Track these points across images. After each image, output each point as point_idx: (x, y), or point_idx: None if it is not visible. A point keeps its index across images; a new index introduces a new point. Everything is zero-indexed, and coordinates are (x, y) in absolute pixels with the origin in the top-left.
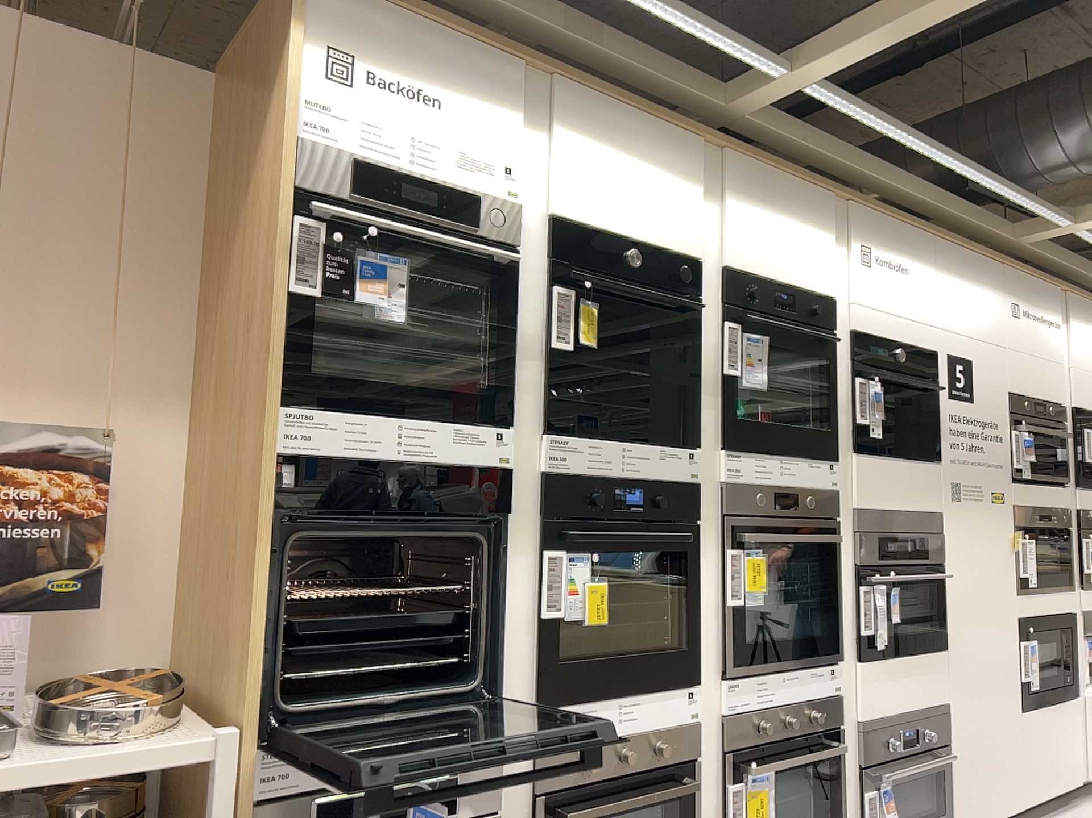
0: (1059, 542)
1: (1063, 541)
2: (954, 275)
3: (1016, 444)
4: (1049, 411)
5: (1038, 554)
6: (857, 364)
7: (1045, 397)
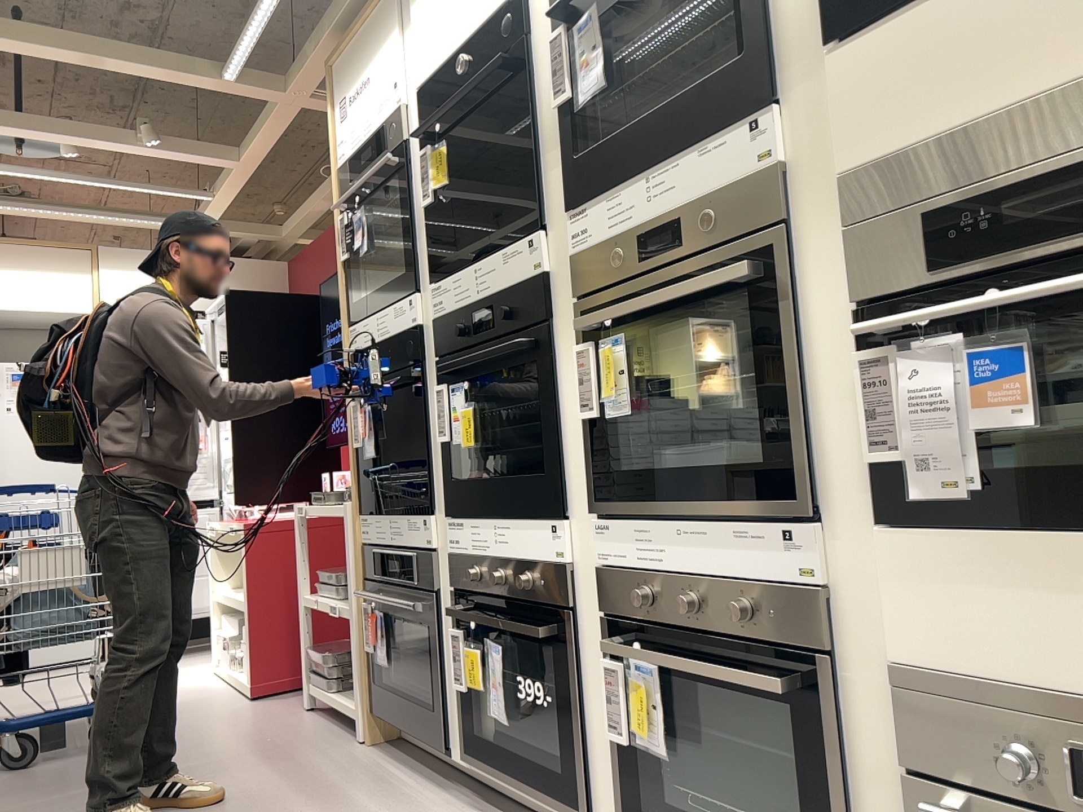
0: None
1: None
2: None
3: None
4: None
5: None
6: None
7: None
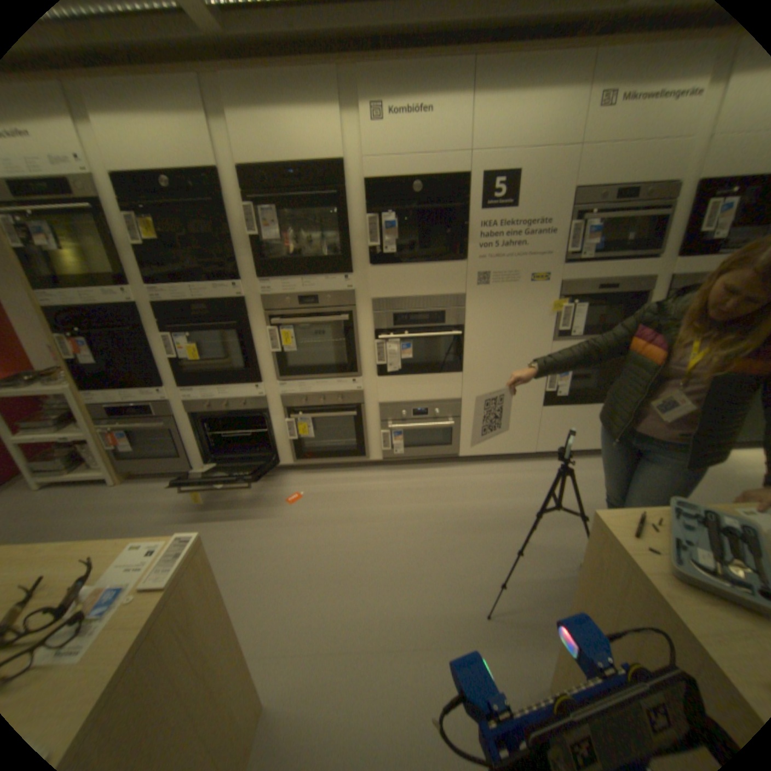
0: (631, 304)
1: (637, 302)
2: (507, 88)
3: (577, 232)
4: (650, 192)
5: (595, 314)
6: (371, 204)
7: (647, 179)
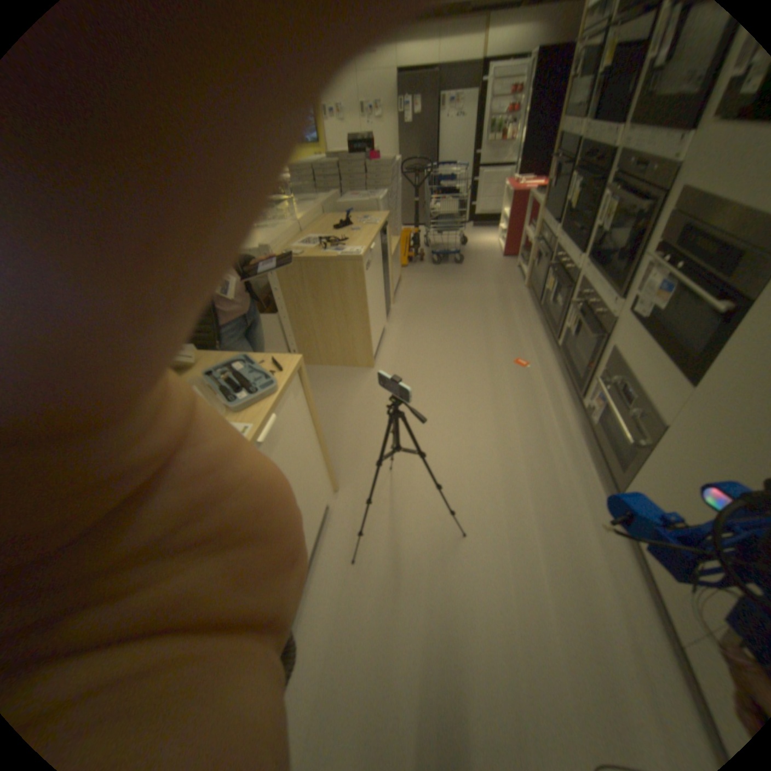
0: None
1: None
2: None
3: None
4: None
5: None
6: None
7: None
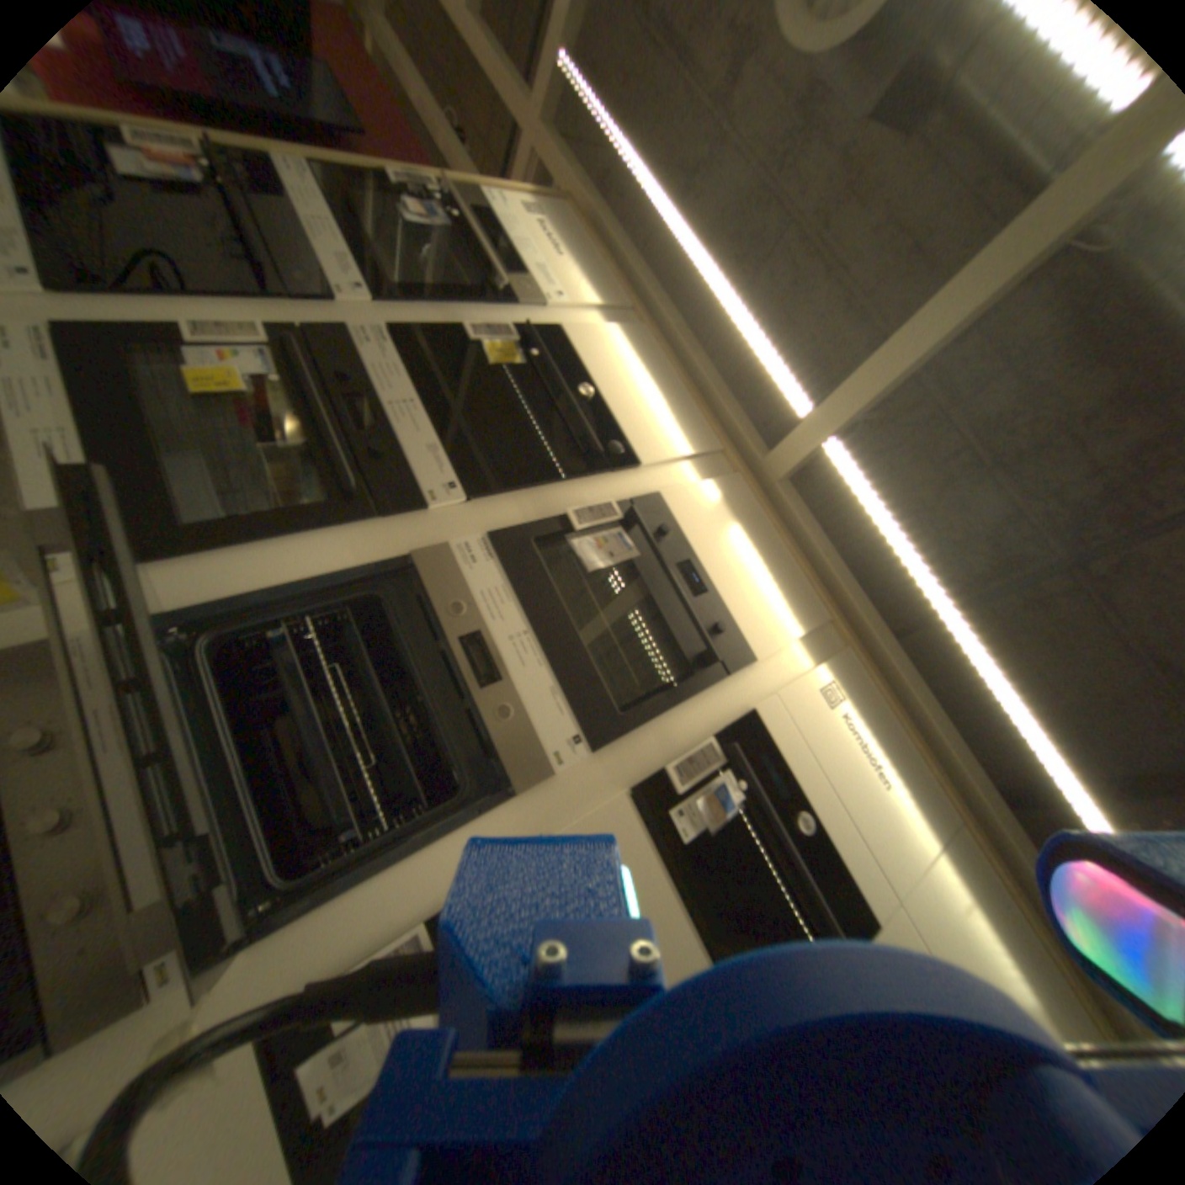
0: None
1: None
2: (983, 910)
3: None
4: None
5: None
6: (729, 743)
7: None
